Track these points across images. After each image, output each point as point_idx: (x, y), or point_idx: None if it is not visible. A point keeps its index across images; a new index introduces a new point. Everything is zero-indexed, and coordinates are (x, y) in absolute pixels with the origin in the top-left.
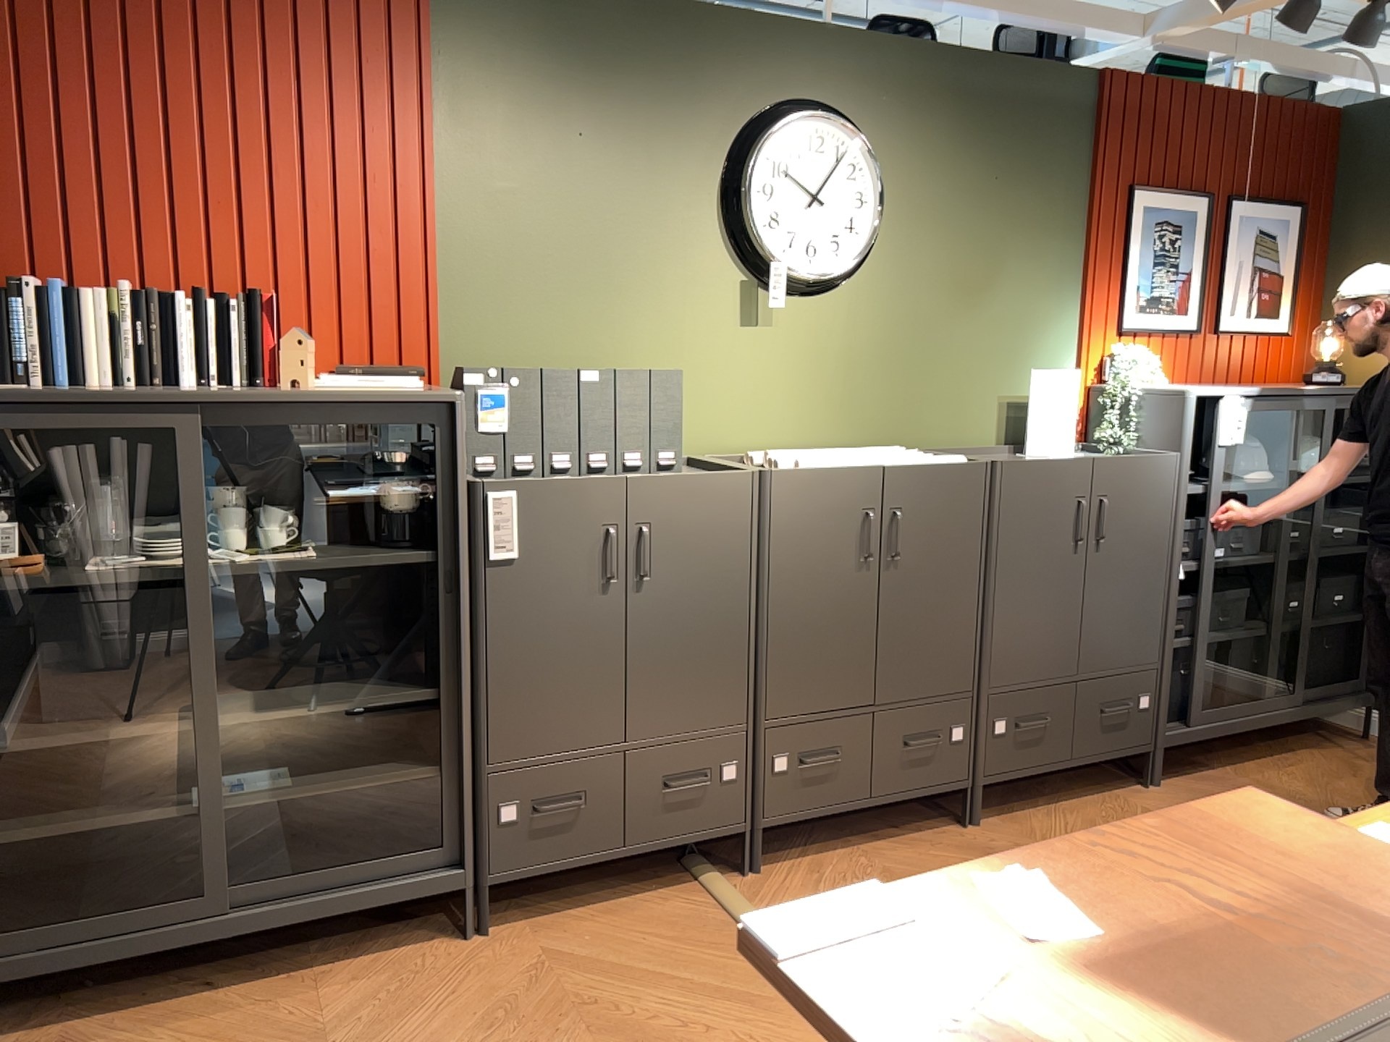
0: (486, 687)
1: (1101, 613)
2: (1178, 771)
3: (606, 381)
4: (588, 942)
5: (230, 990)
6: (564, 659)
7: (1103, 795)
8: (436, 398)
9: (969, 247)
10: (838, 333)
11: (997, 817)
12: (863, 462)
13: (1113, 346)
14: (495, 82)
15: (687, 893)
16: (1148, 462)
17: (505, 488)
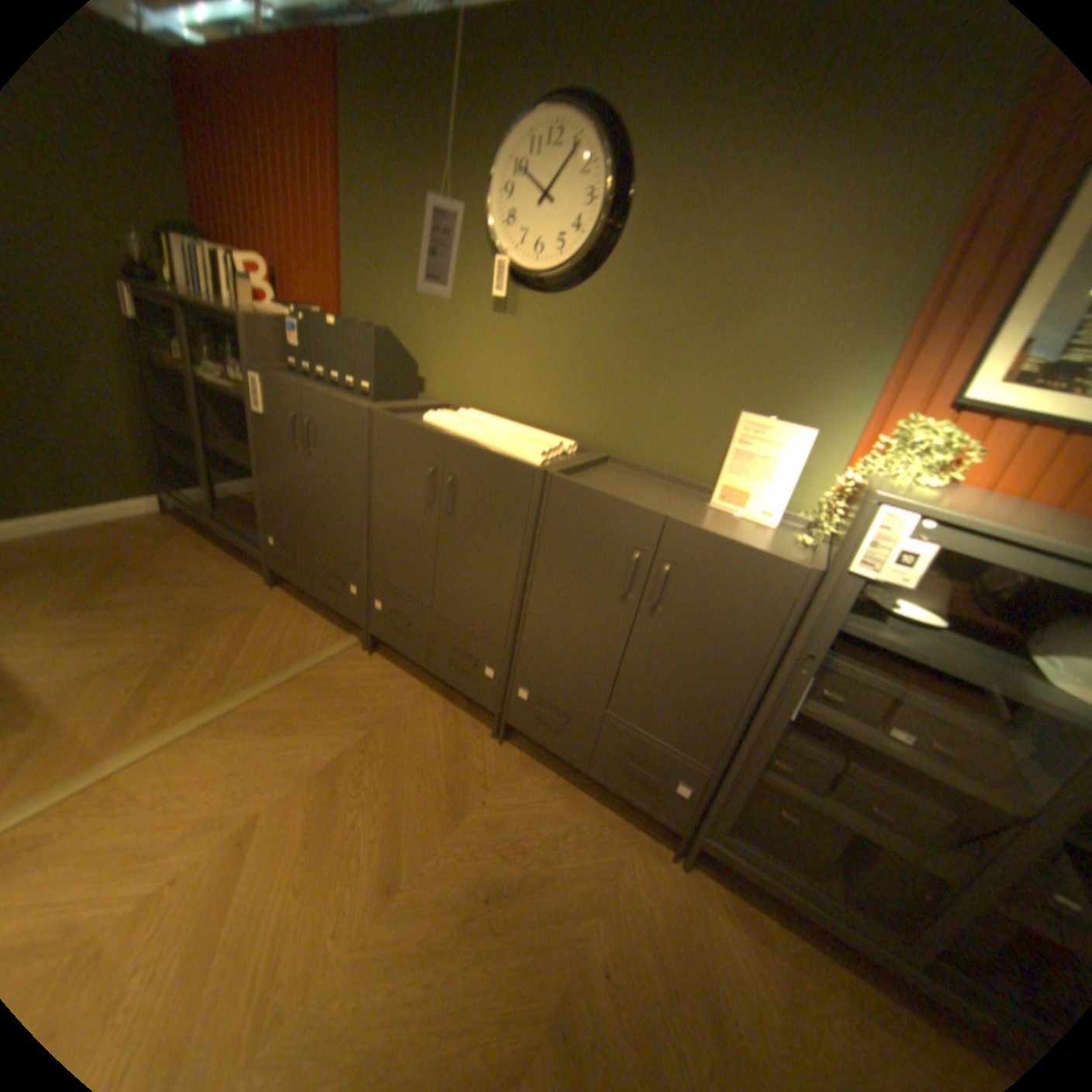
0: (260, 474)
1: (644, 675)
2: (744, 888)
3: (338, 325)
4: (272, 616)
5: (215, 547)
6: (285, 477)
7: (626, 824)
8: (231, 311)
9: (730, 255)
10: (567, 331)
11: (525, 754)
12: (461, 431)
13: (926, 417)
14: (366, 113)
15: (336, 634)
16: (752, 555)
17: (257, 370)
